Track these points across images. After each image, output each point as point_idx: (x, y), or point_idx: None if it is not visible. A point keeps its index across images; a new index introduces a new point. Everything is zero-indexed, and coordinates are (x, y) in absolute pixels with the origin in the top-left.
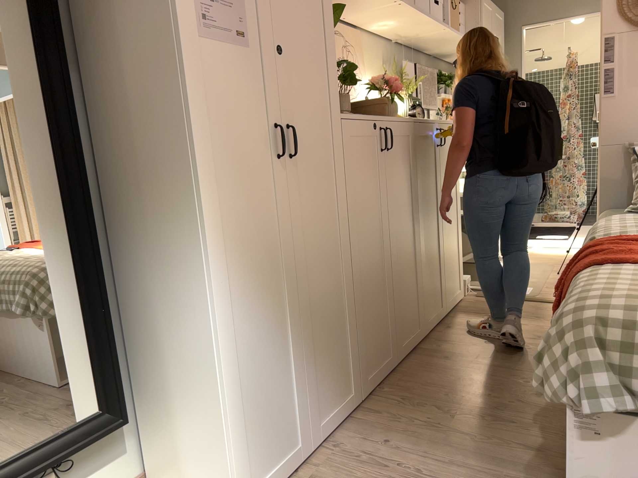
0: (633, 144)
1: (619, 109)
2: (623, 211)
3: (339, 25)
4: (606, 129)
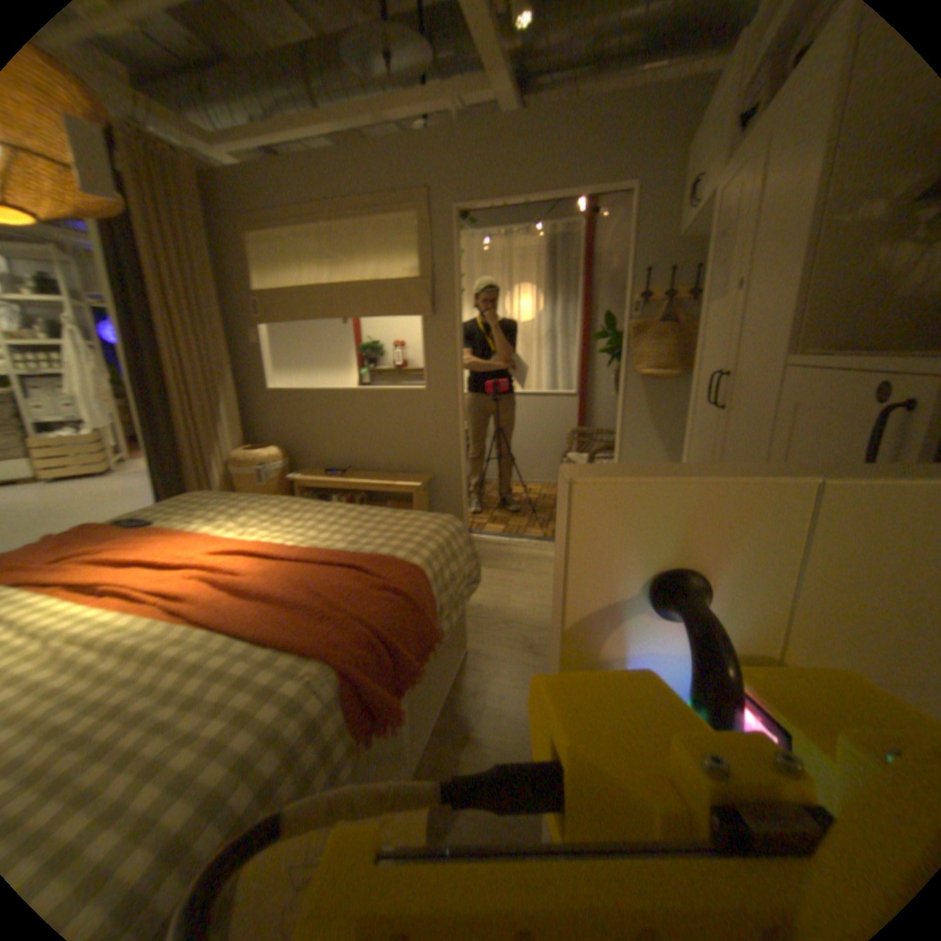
0: None
1: None
2: None
3: None
4: None
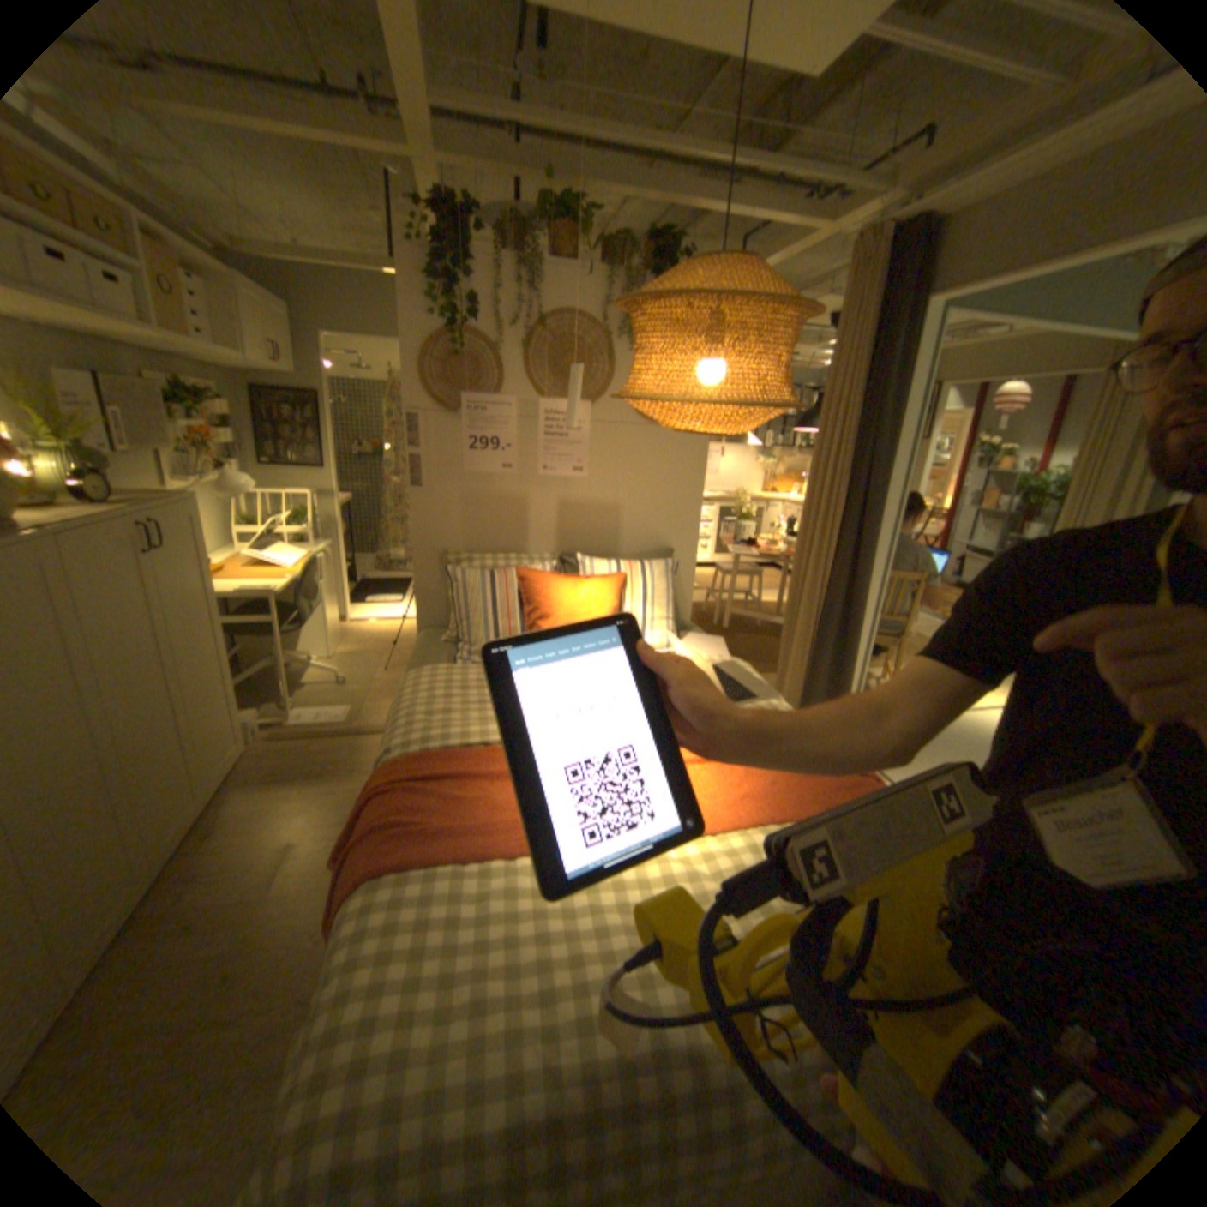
0: (454, 551)
1: (436, 507)
2: (444, 639)
3: None
4: (423, 528)
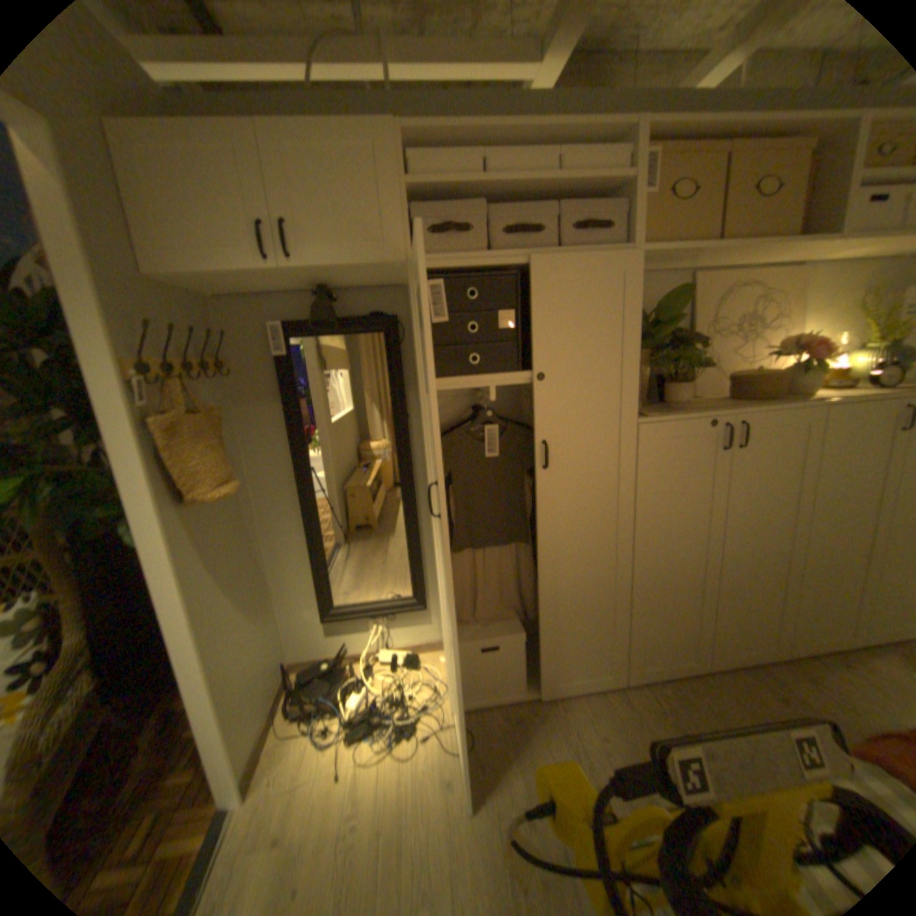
0: None
1: None
2: None
3: (761, 268)
4: None
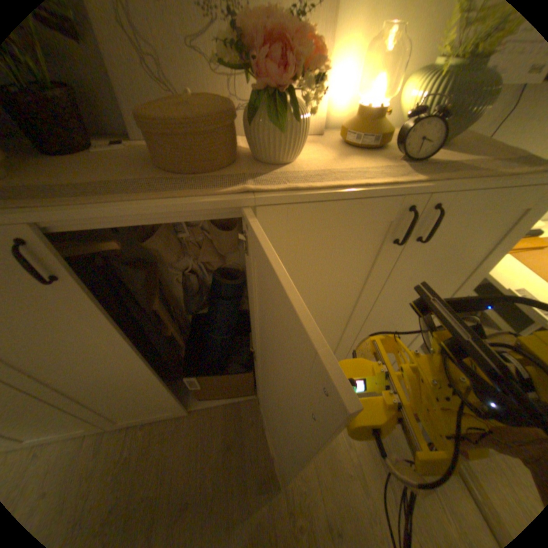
0: None
1: None
2: None
3: None
4: None
